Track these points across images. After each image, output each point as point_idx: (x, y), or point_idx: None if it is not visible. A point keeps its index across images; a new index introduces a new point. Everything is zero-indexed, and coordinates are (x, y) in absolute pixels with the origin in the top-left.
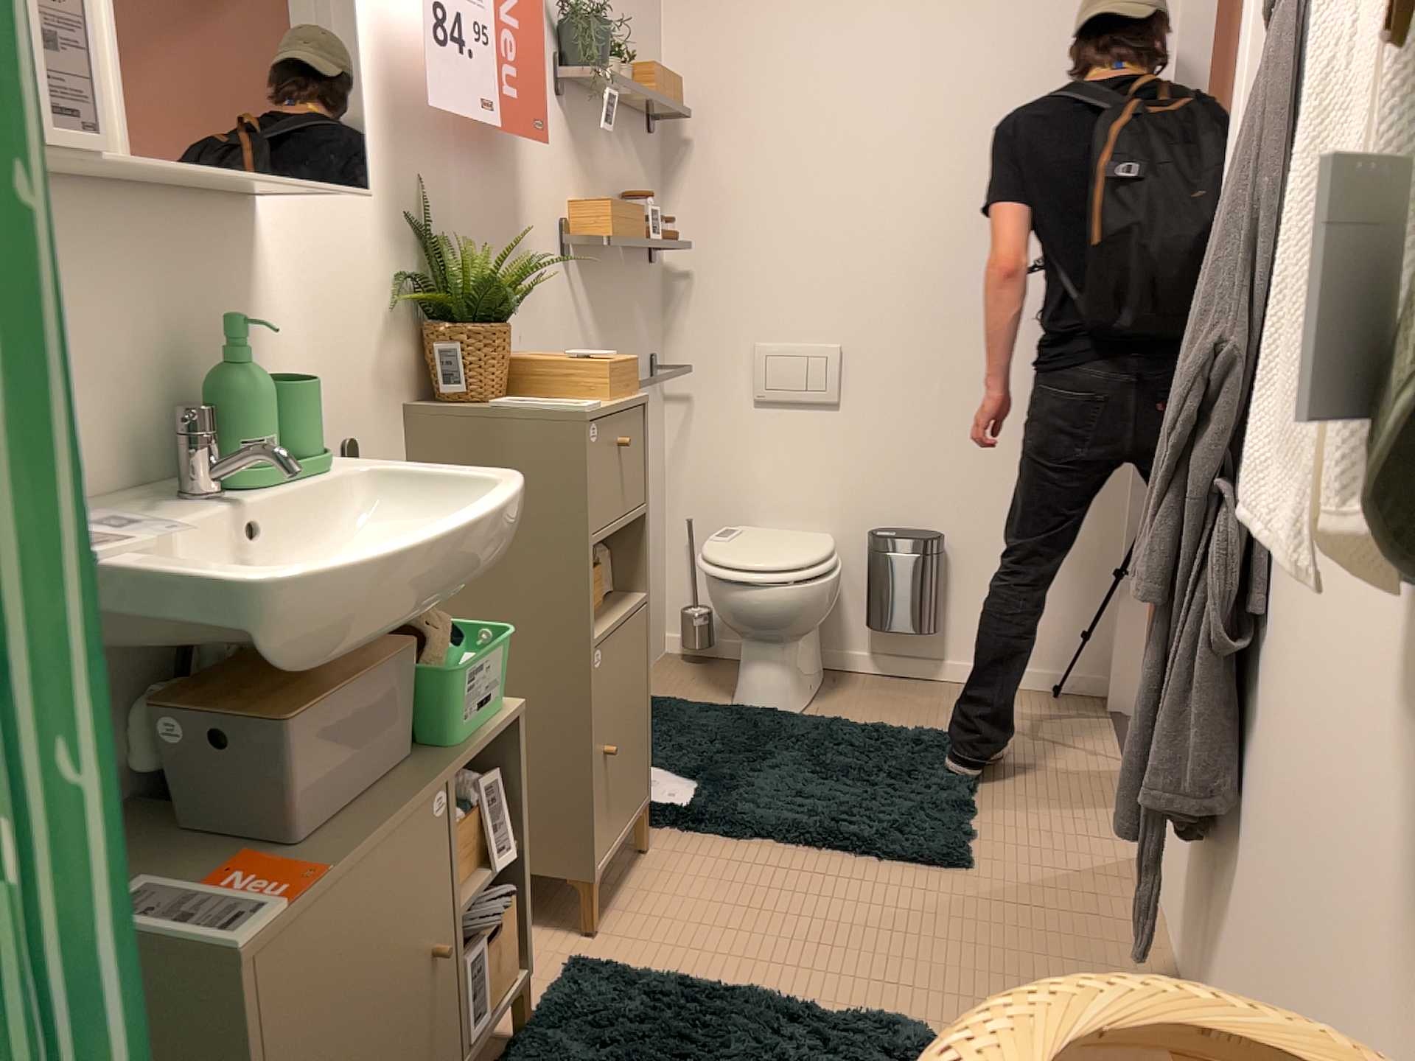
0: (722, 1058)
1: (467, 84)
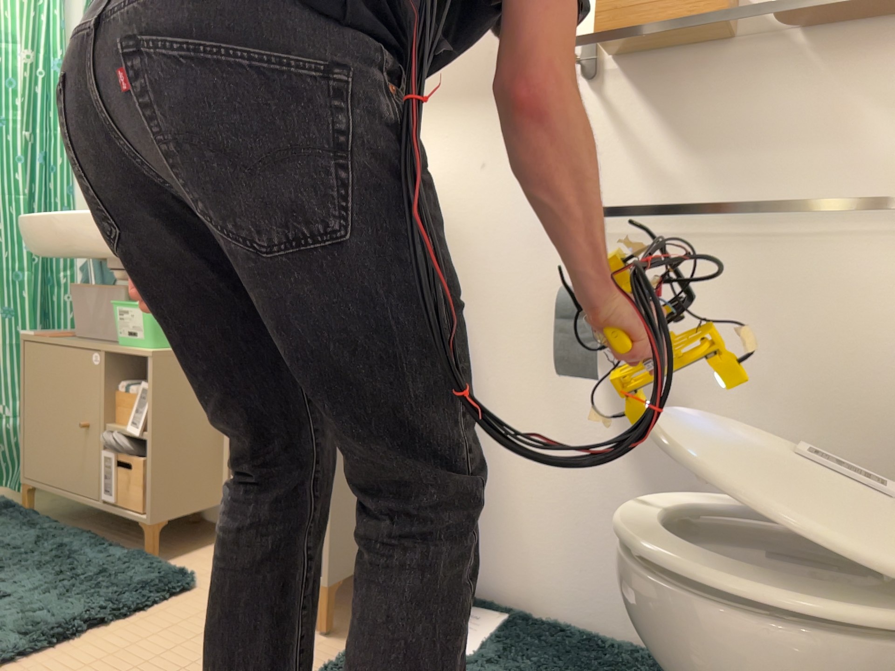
0: (34, 593)
1: None
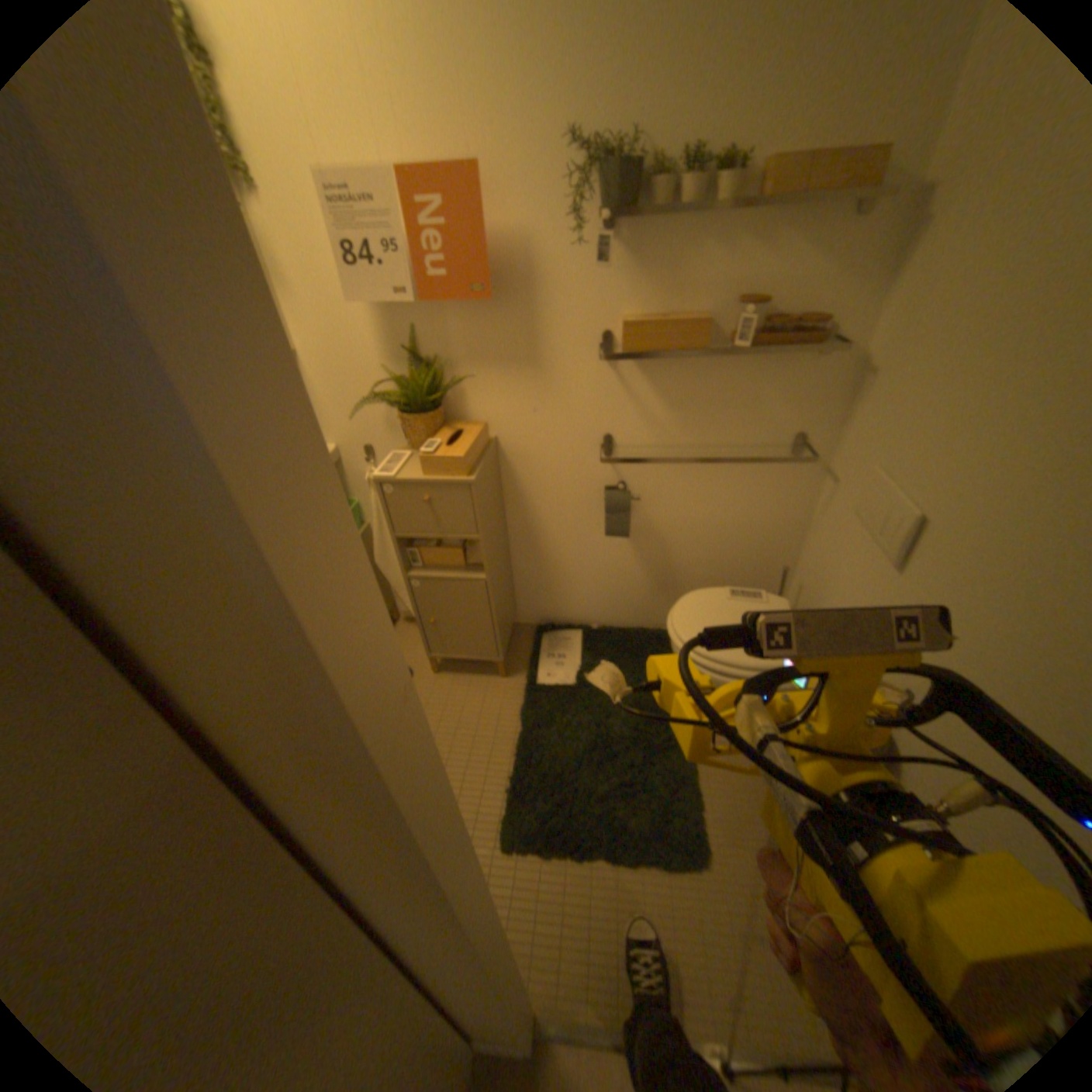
0: None
1: (373, 280)
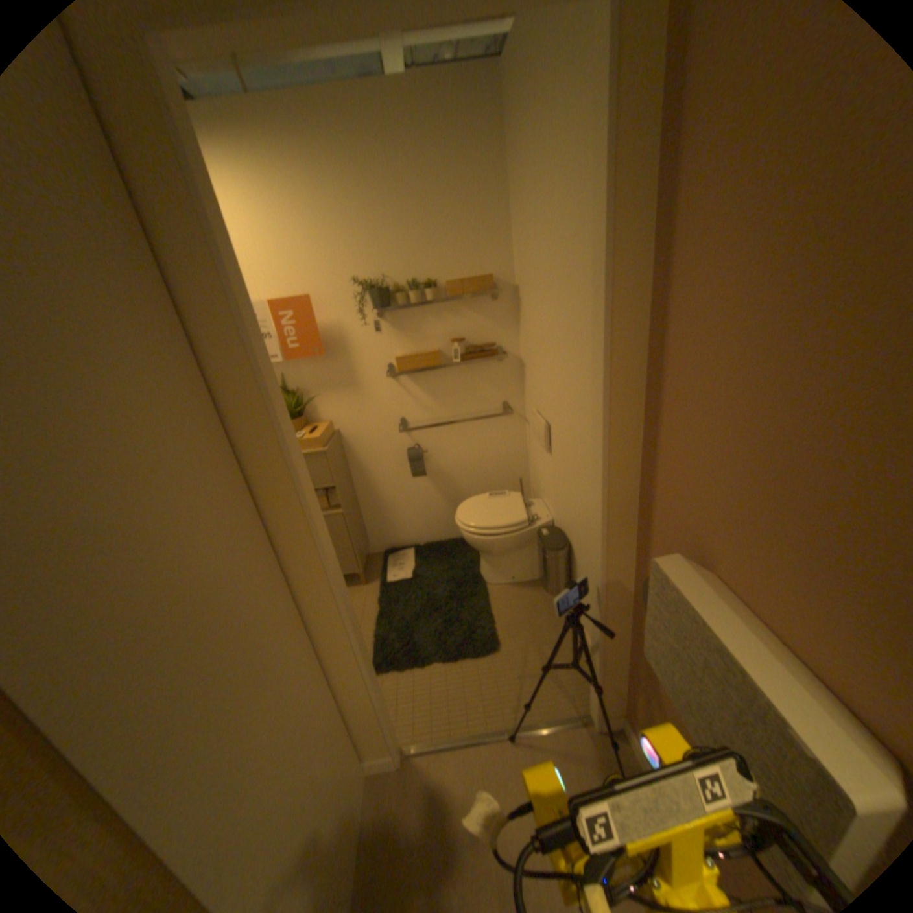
0: None
1: None
